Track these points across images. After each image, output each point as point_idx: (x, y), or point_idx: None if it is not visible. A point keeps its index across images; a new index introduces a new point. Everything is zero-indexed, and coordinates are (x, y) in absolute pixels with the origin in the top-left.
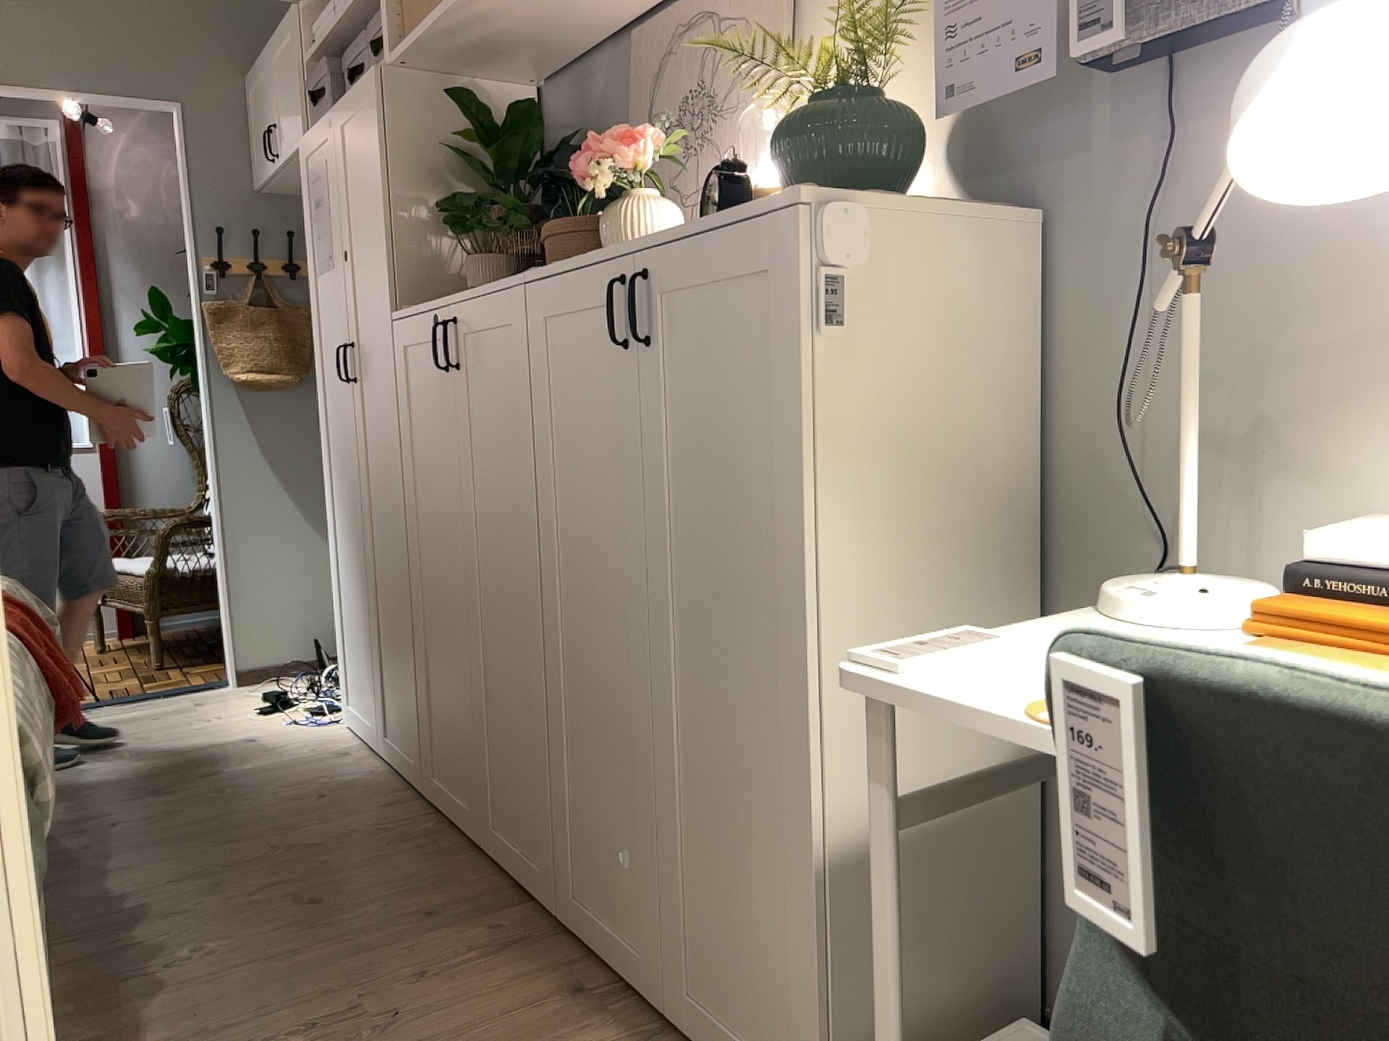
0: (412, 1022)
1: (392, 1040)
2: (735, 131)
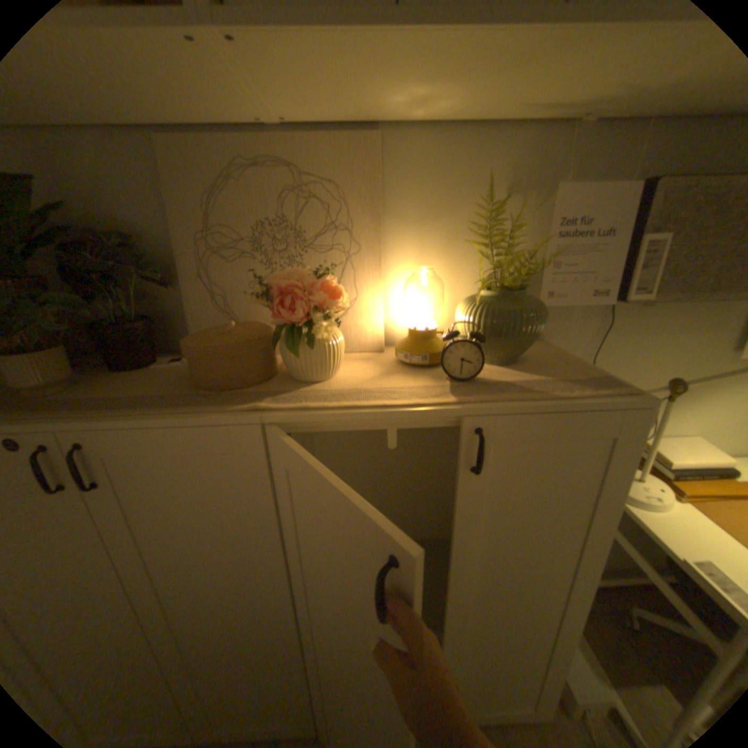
0: None
1: None
2: (335, 262)
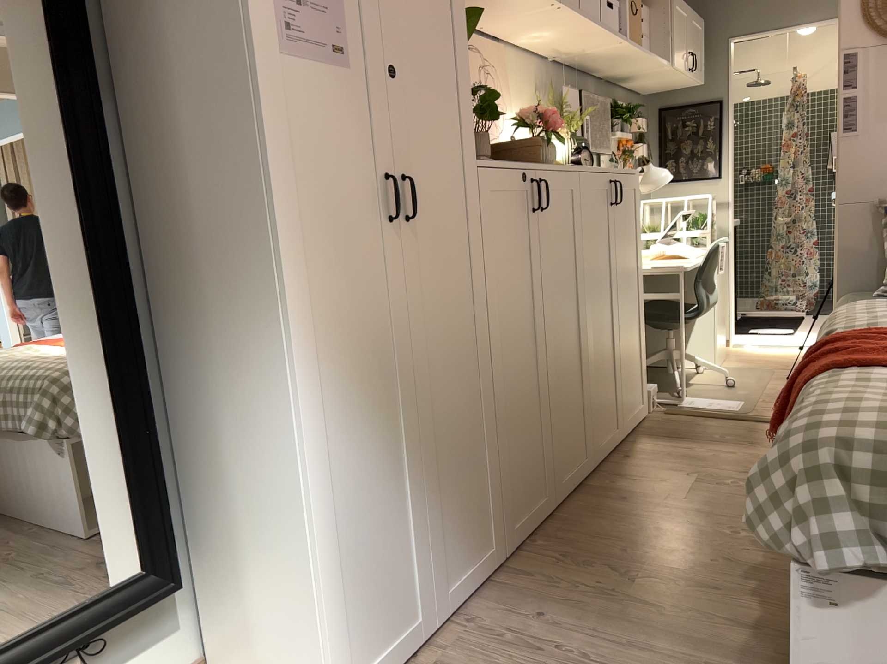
0: (683, 472)
1: (696, 471)
2: (503, 116)
